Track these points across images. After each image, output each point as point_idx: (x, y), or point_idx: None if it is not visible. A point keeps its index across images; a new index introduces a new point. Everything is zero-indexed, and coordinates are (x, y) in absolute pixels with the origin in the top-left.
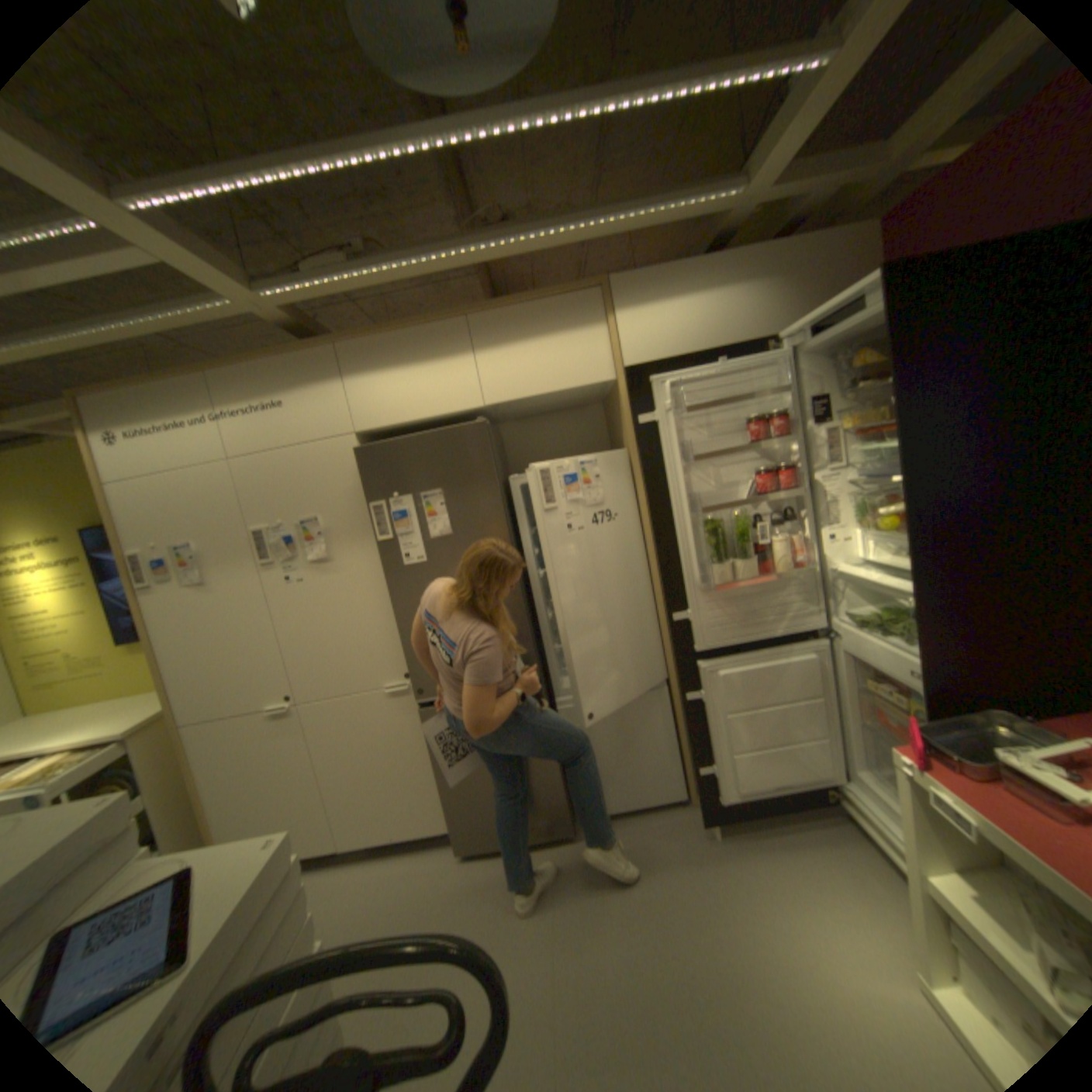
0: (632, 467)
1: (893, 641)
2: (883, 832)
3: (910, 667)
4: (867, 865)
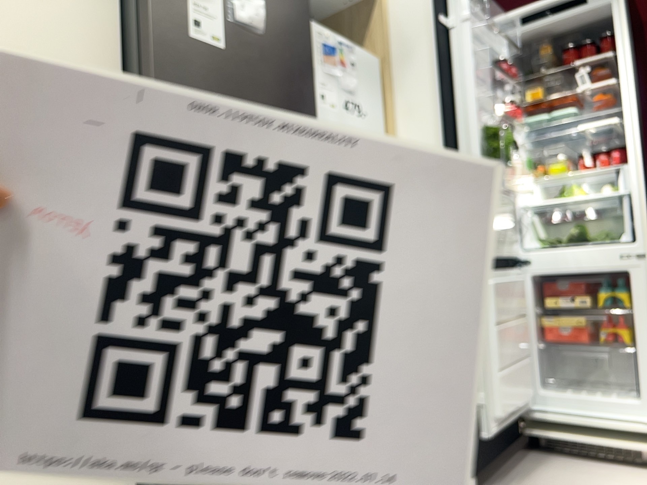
0: (381, 79)
1: (592, 242)
2: (588, 421)
3: (620, 251)
4: (576, 464)
